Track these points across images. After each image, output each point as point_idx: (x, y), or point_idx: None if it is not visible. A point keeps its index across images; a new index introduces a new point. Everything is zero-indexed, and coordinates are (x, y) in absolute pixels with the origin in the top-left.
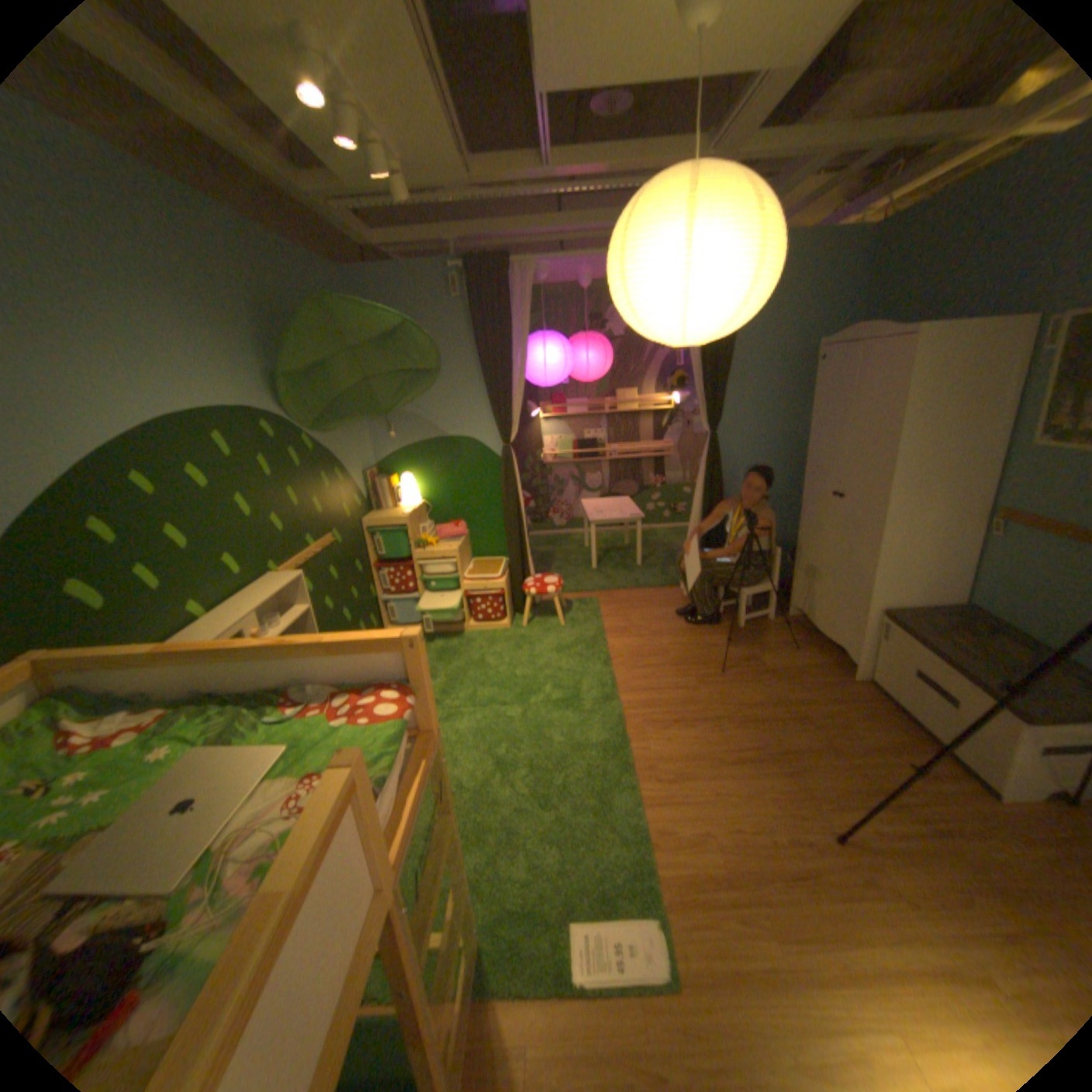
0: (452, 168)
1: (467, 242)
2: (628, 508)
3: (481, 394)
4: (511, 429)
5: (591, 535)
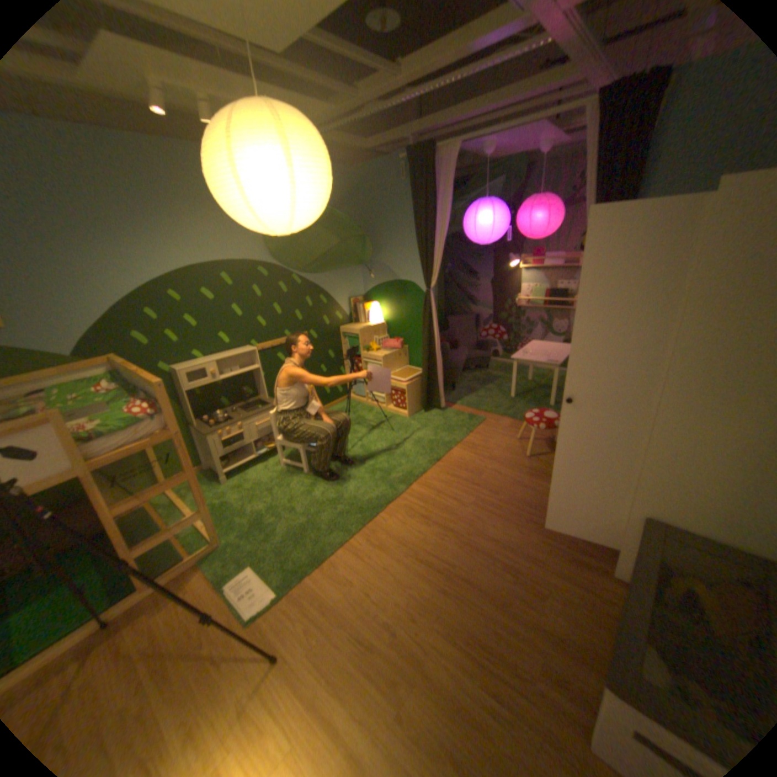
0: (348, 96)
1: (422, 136)
2: (561, 355)
3: (420, 252)
4: (431, 279)
5: (514, 371)
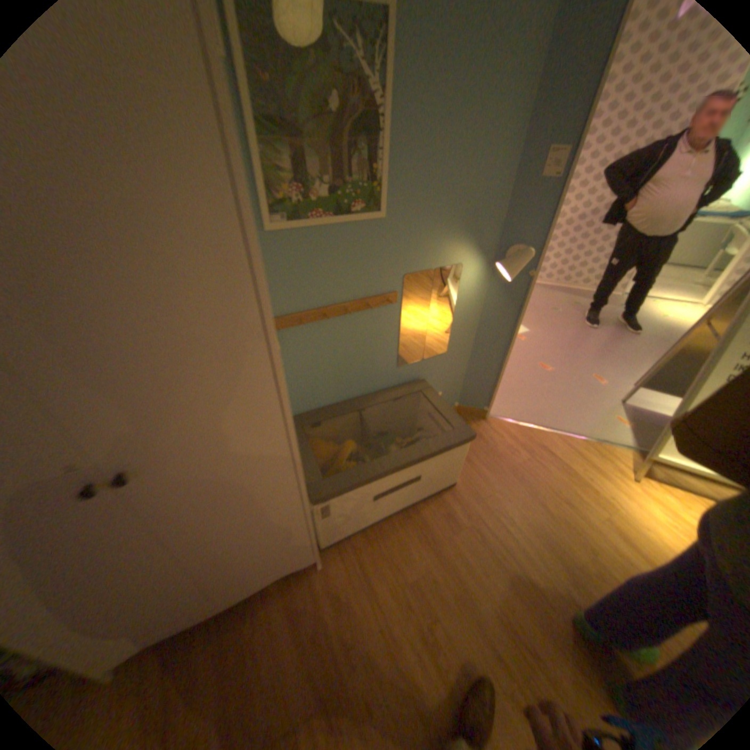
0: None
1: None
2: None
3: None
4: None
5: None
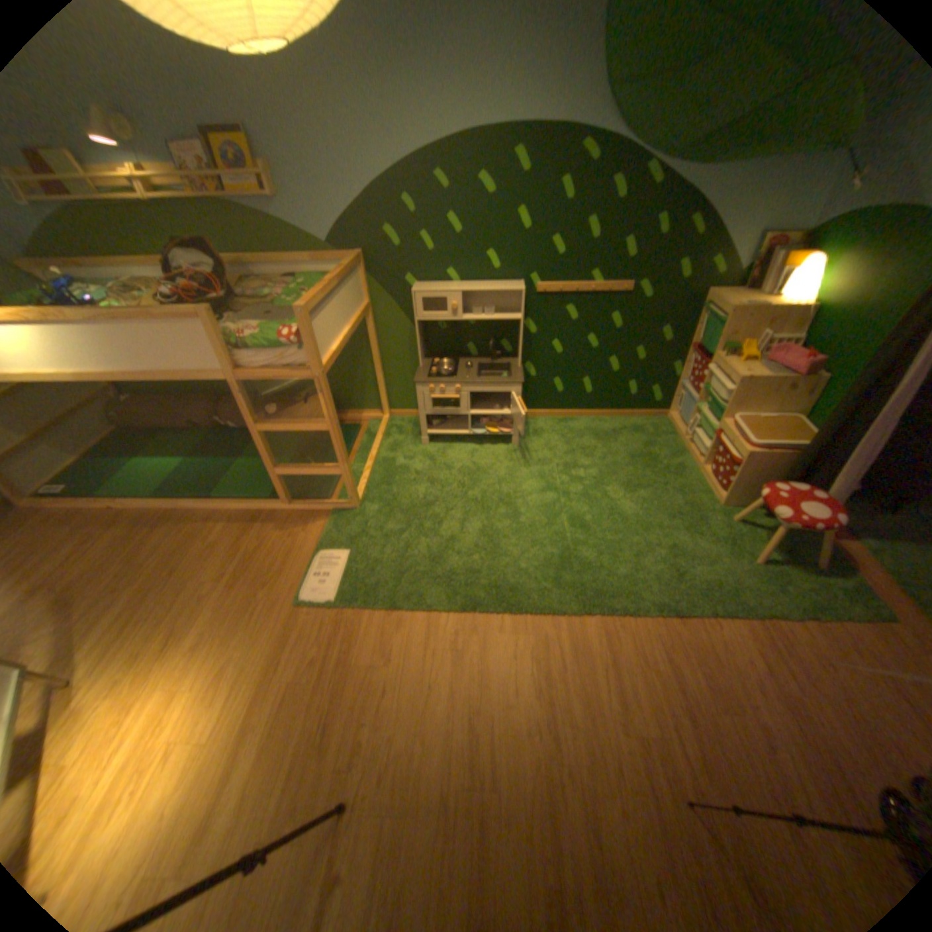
0: None
1: None
2: None
3: None
4: None
5: None
